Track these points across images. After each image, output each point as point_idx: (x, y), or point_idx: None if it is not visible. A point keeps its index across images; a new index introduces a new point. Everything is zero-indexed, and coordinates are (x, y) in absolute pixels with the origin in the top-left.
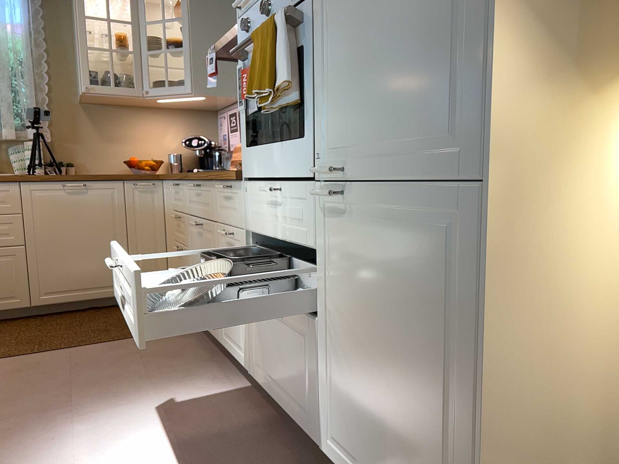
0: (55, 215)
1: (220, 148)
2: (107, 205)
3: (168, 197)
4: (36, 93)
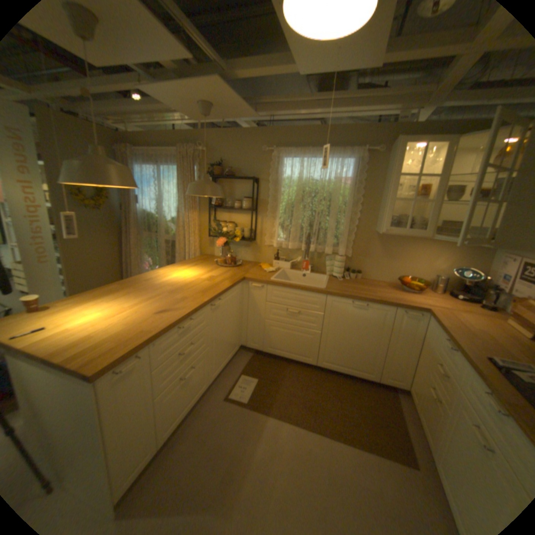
0: (343, 320)
1: (496, 284)
2: (380, 322)
3: (436, 337)
4: (349, 224)
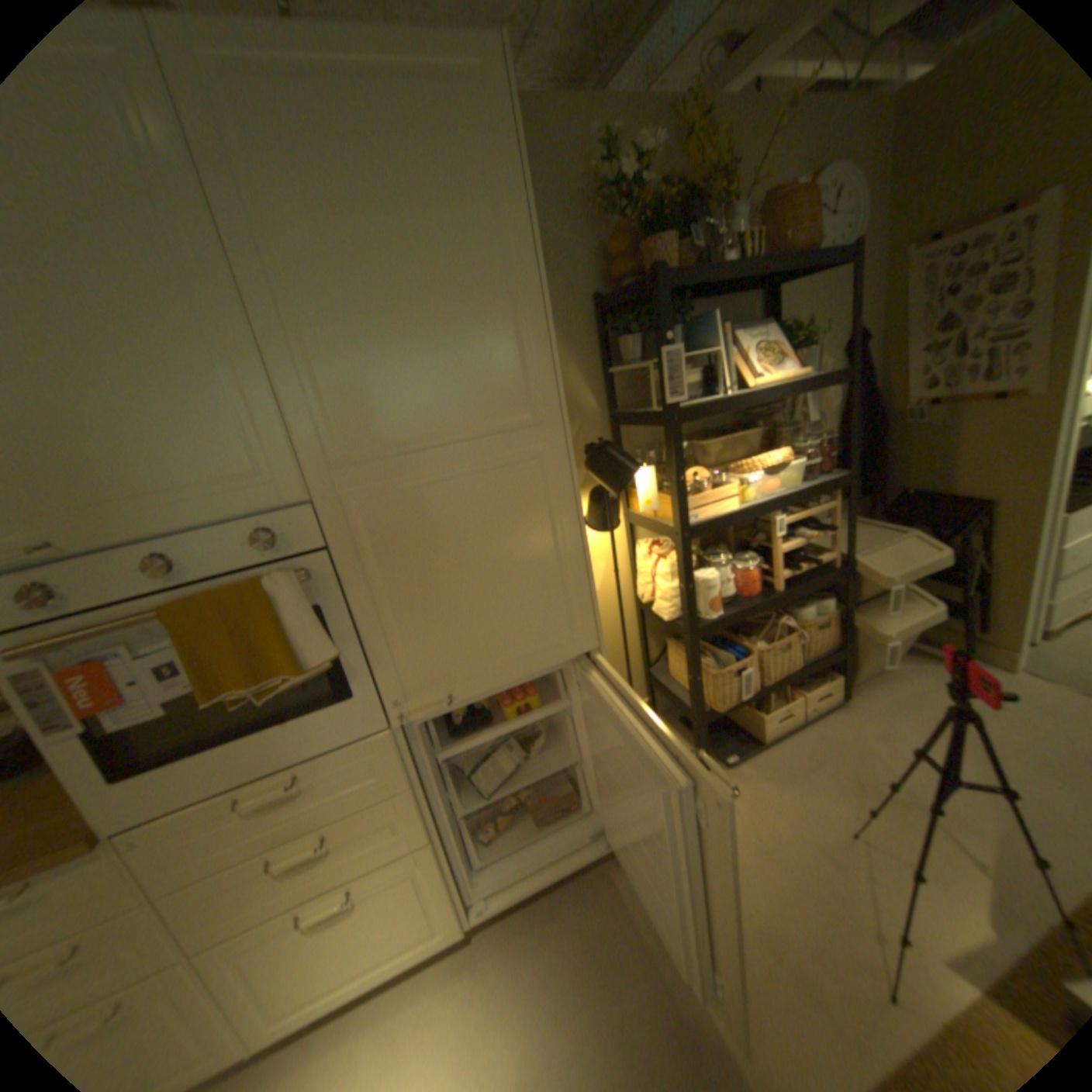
0: None
1: None
2: None
3: None
4: None
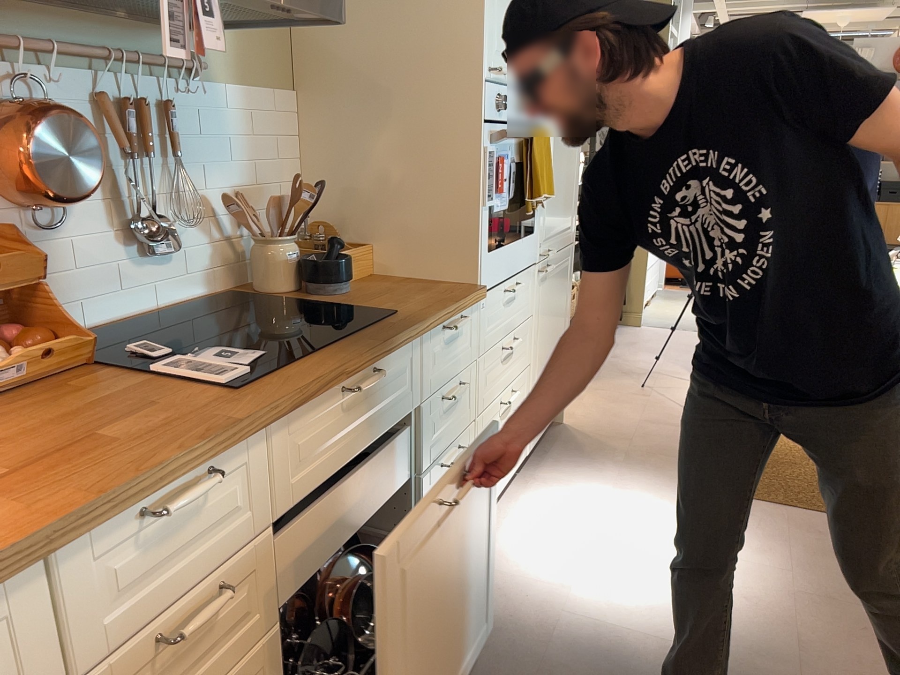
0: None
1: None
2: None
3: None
4: None
